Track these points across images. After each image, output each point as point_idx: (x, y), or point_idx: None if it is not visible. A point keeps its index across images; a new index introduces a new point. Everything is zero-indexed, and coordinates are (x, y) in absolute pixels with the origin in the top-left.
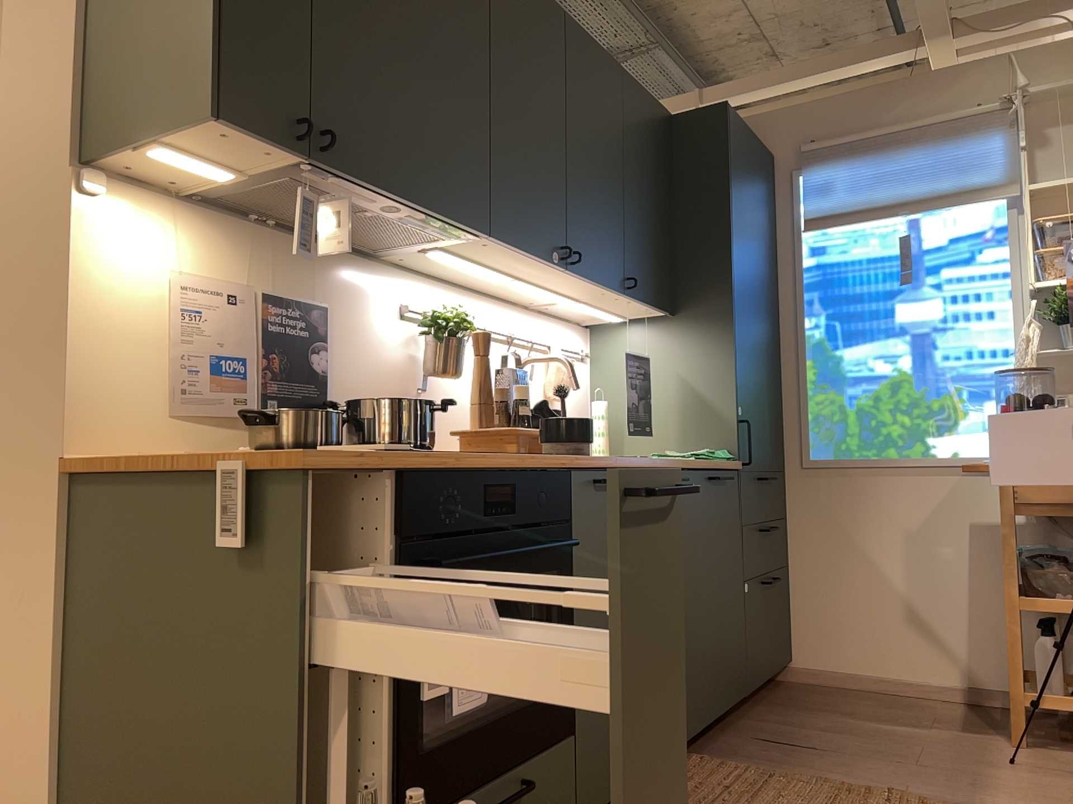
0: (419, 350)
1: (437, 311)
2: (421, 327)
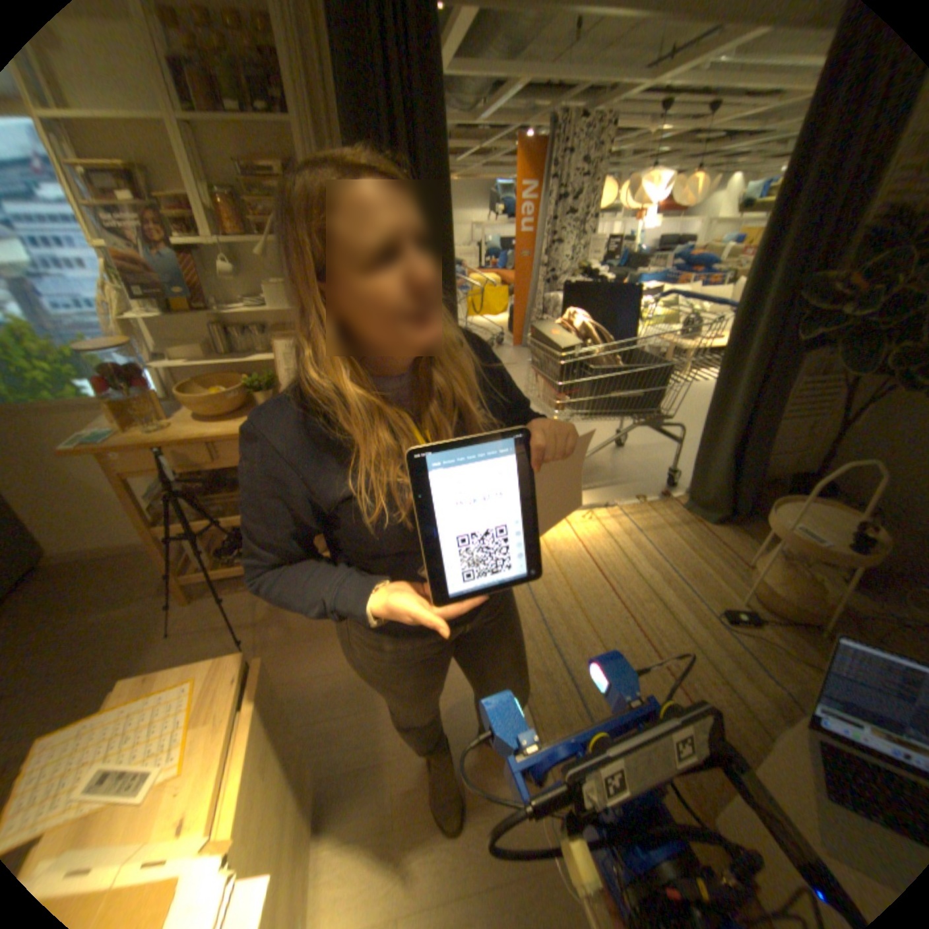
0: None
1: None
2: None
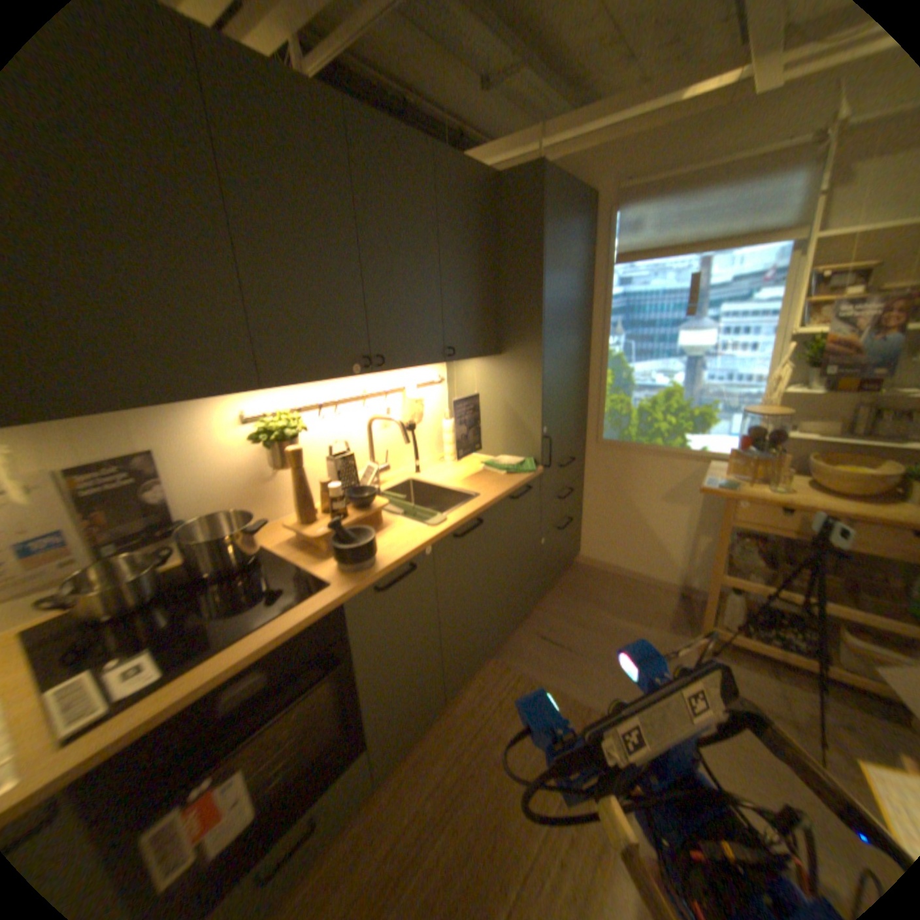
0: (265, 447)
1: (267, 420)
2: (253, 438)
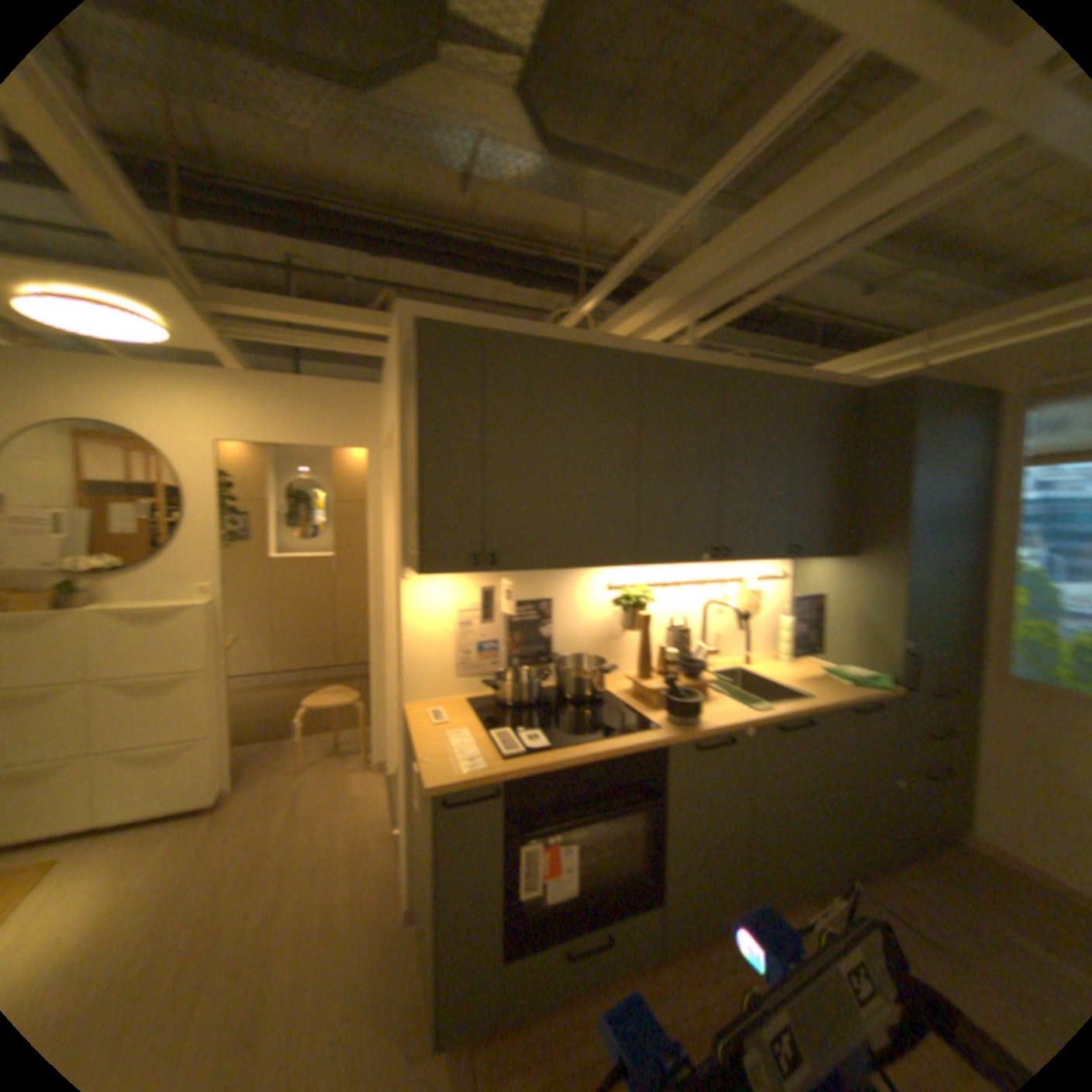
0: (617, 610)
1: (625, 589)
2: (613, 601)
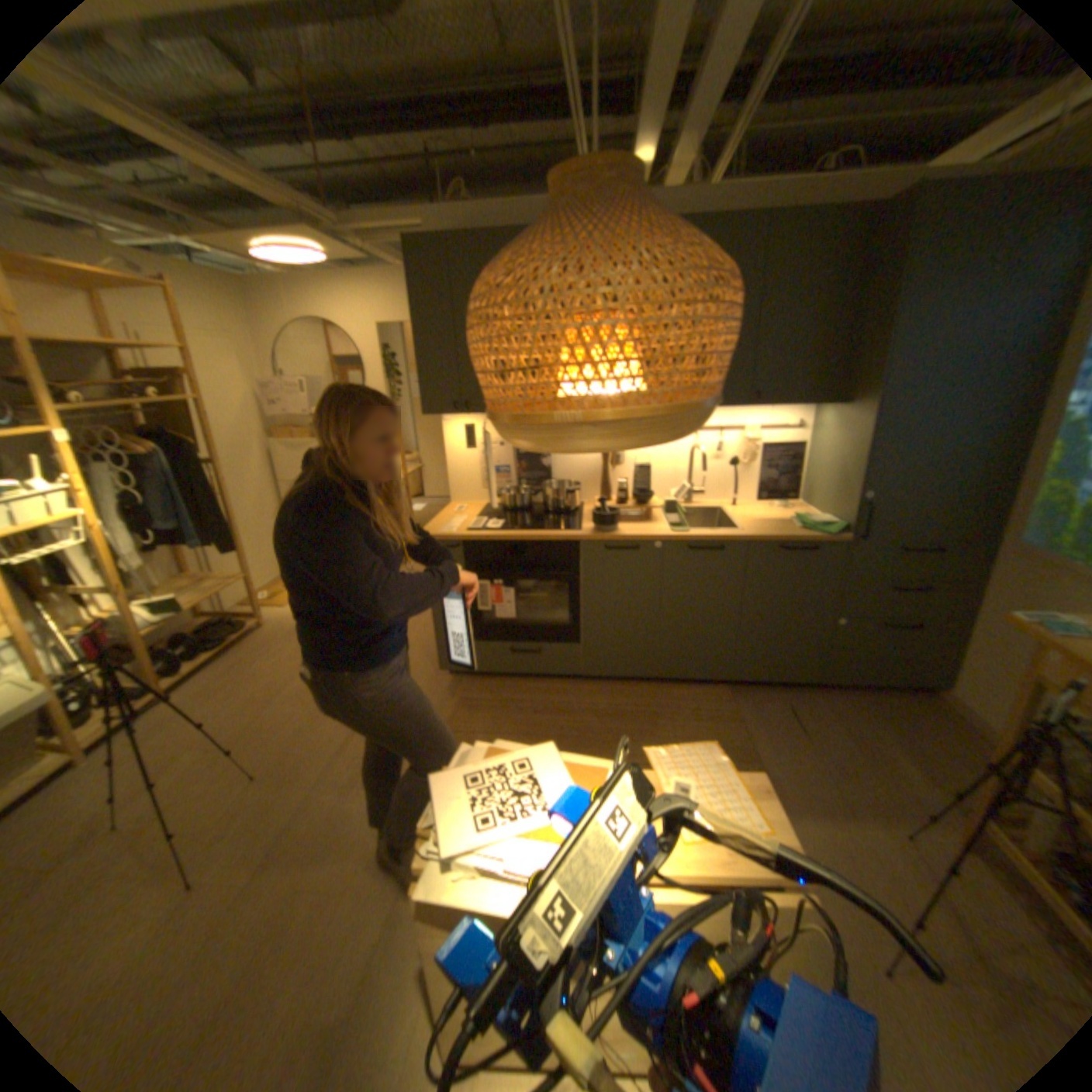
0: None
1: None
2: None
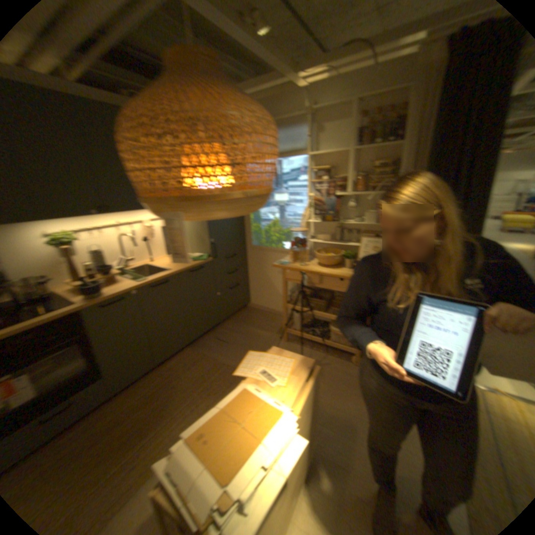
0: (53, 248)
1: (51, 236)
2: (44, 244)
